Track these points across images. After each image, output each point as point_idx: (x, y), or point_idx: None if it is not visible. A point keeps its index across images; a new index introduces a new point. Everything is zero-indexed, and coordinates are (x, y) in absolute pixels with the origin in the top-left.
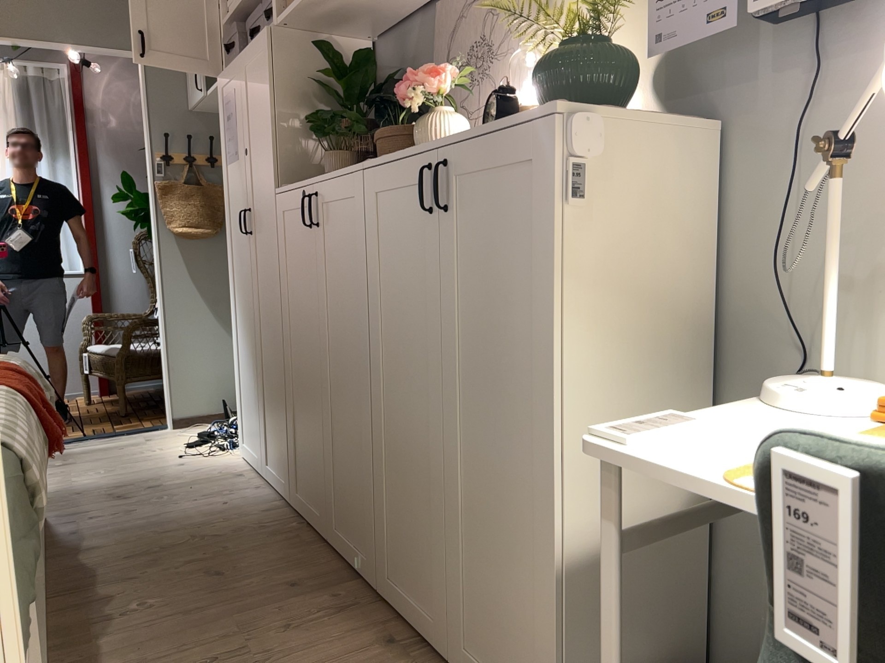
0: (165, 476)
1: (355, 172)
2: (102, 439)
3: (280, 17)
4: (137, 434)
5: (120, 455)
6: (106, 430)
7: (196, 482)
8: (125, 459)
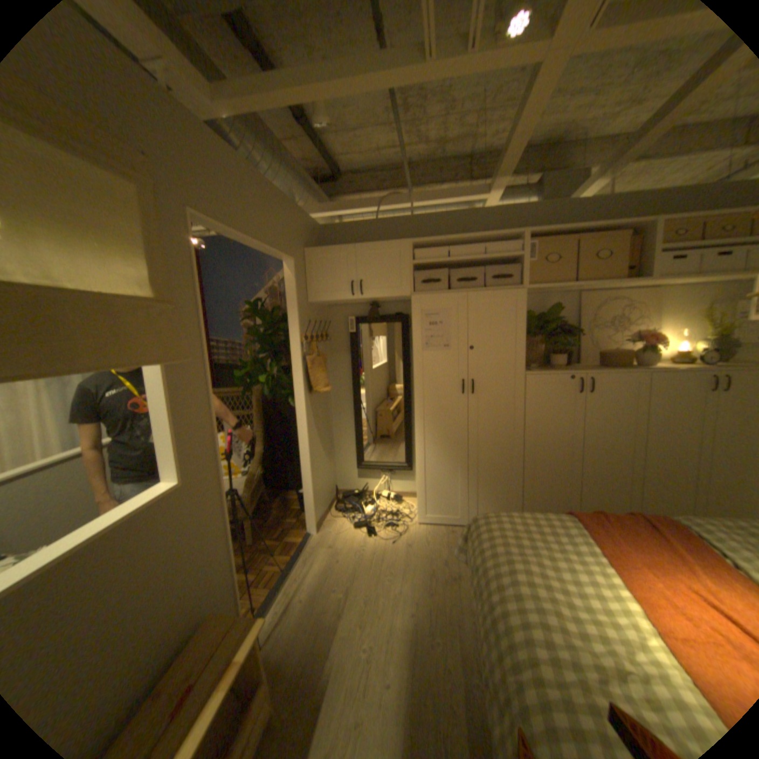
0: (427, 556)
1: (642, 373)
2: (298, 568)
3: (535, 288)
4: (308, 550)
5: (353, 565)
6: (281, 561)
7: (451, 548)
8: (369, 565)
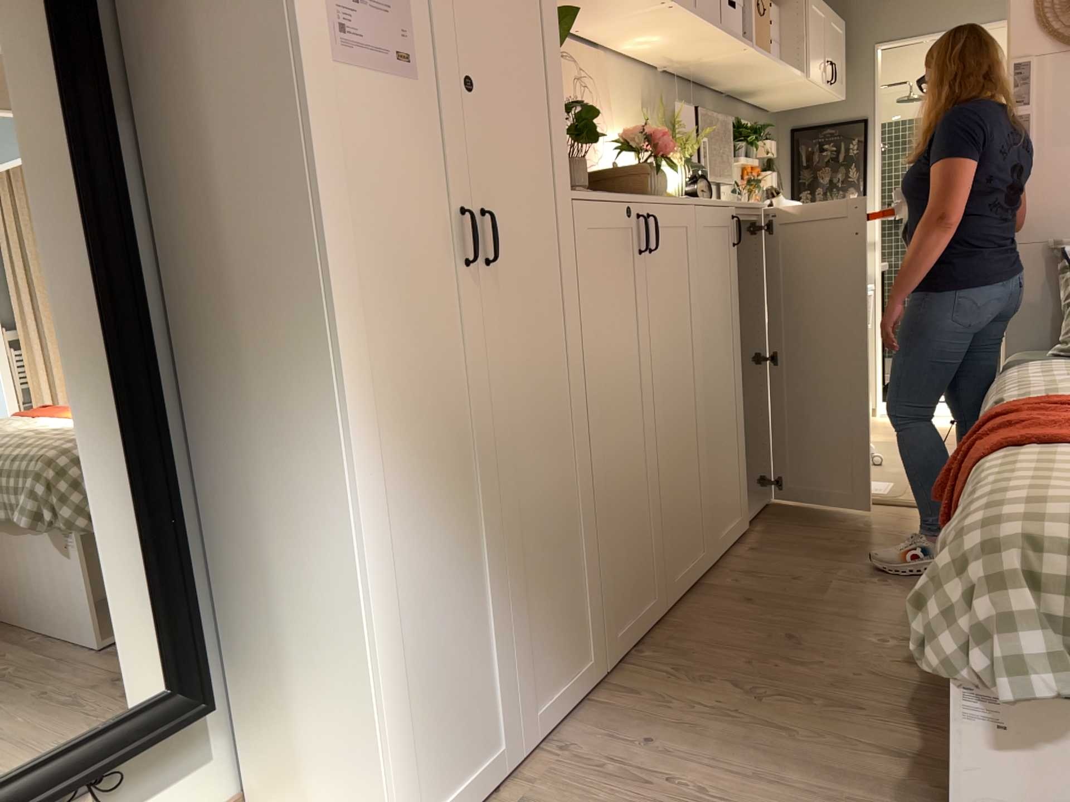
0: None
1: (688, 204)
2: None
3: None
4: None
5: None
6: None
7: None
8: None
